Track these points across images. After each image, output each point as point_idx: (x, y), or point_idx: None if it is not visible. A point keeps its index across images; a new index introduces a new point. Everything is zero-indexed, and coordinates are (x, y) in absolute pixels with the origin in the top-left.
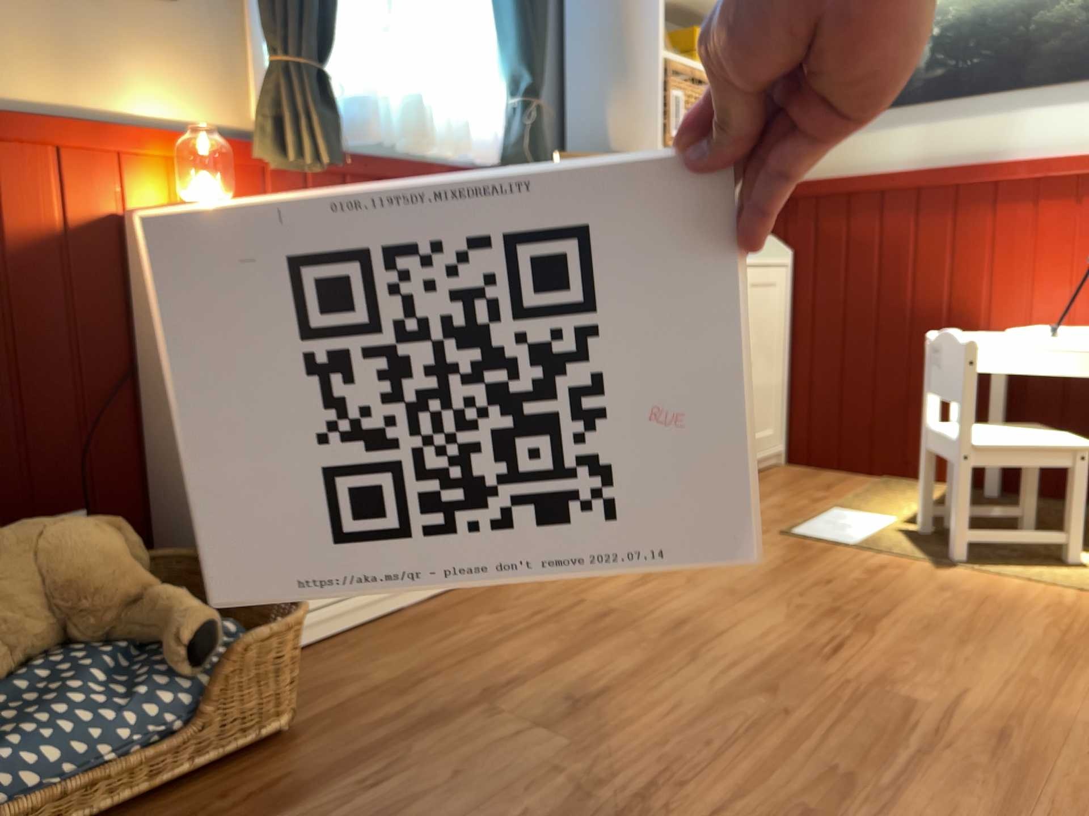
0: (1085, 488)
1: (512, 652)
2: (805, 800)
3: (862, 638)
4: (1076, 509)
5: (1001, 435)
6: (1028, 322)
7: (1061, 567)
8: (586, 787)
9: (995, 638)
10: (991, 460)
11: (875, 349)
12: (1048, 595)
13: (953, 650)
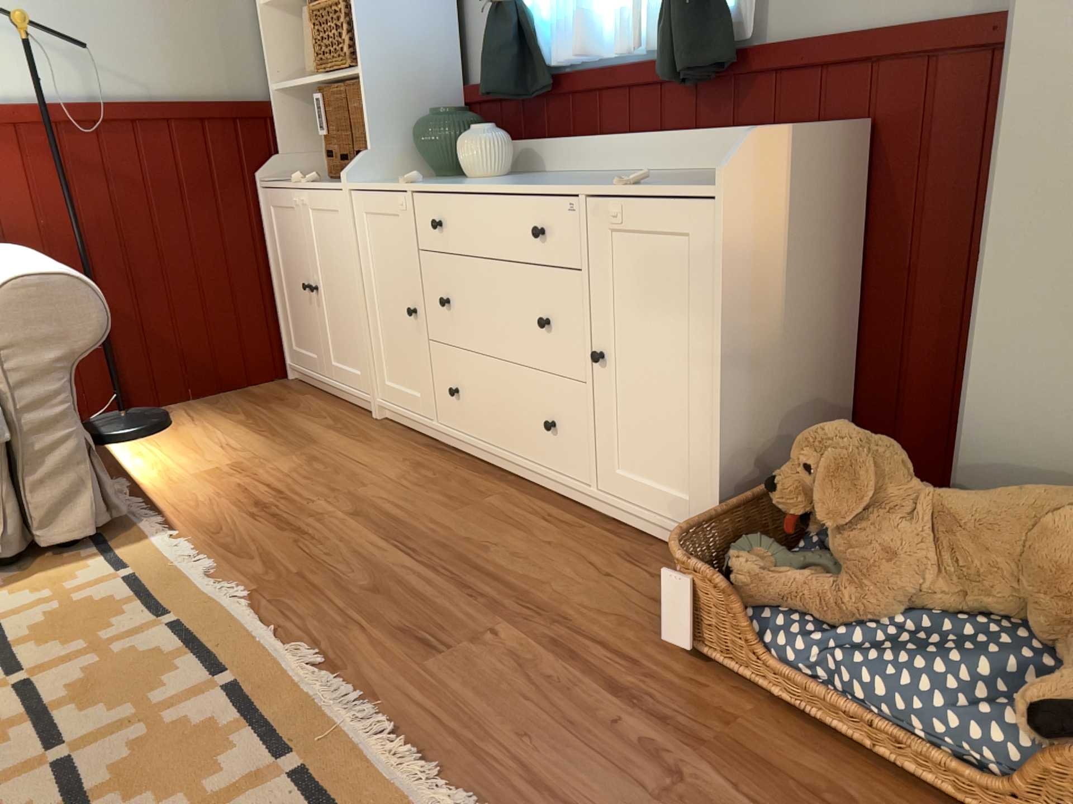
0: None
1: None
2: None
3: None
4: None
5: None
6: None
7: None
8: None
9: None
10: None
11: None
12: None
13: None
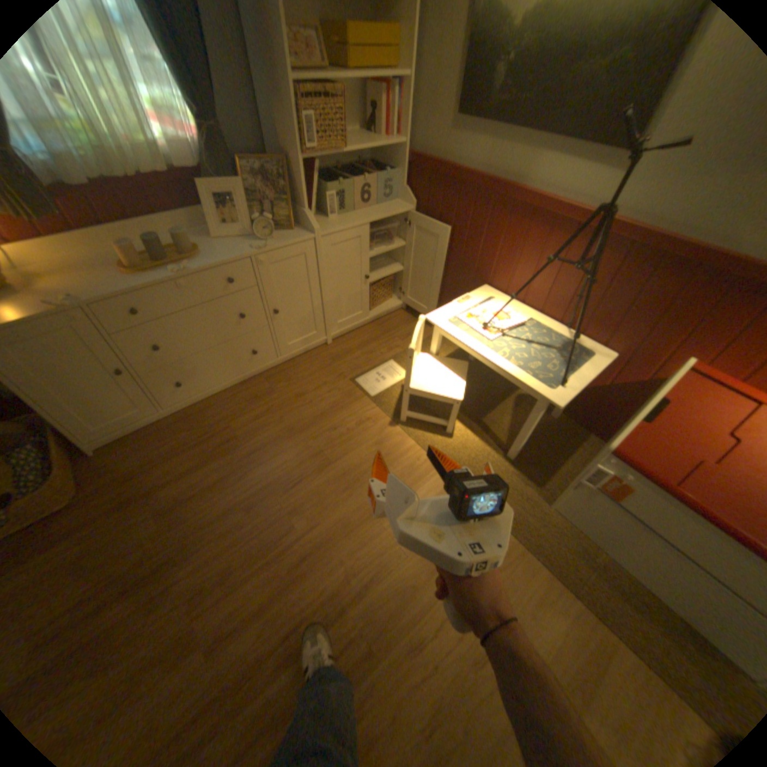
0: (456, 413)
1: (177, 462)
2: (208, 581)
3: (312, 477)
4: (451, 418)
5: (432, 378)
6: (508, 289)
7: (440, 435)
8: (146, 557)
9: (362, 487)
10: (417, 395)
11: (444, 273)
12: (414, 457)
13: (339, 493)
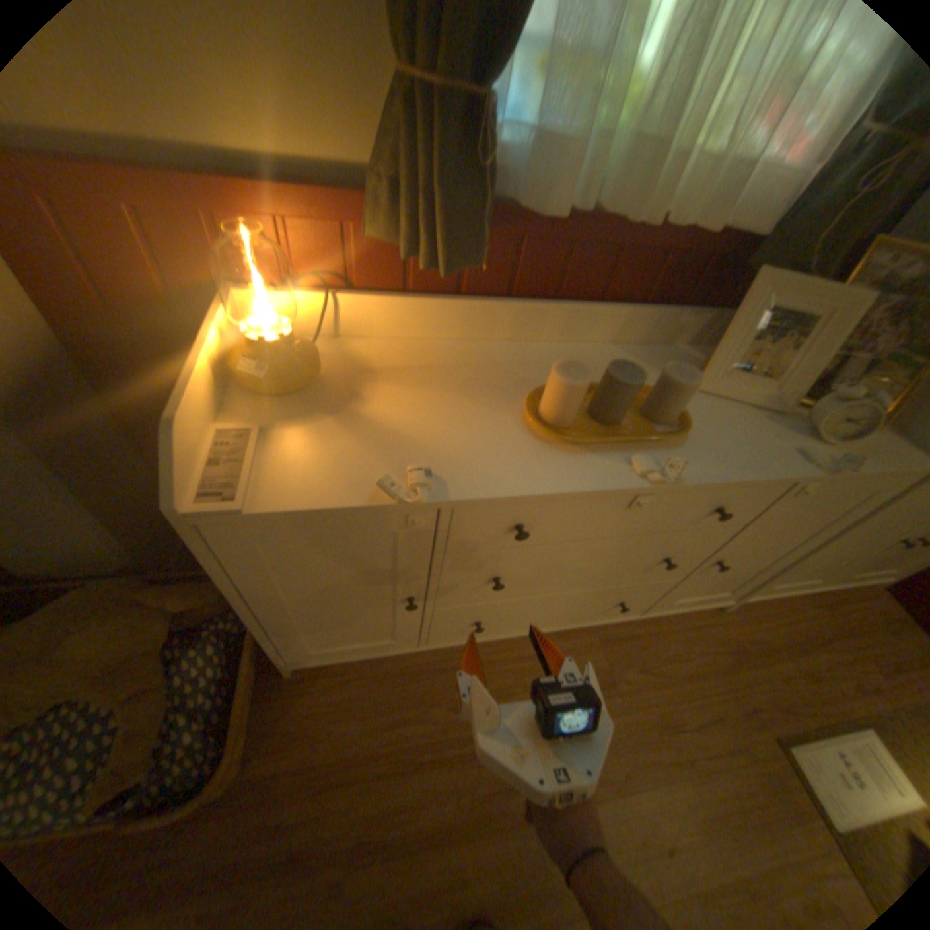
0: None
1: (420, 791)
2: None
3: None
4: None
5: None
6: None
7: None
8: None
9: None
10: None
11: None
12: None
13: None
